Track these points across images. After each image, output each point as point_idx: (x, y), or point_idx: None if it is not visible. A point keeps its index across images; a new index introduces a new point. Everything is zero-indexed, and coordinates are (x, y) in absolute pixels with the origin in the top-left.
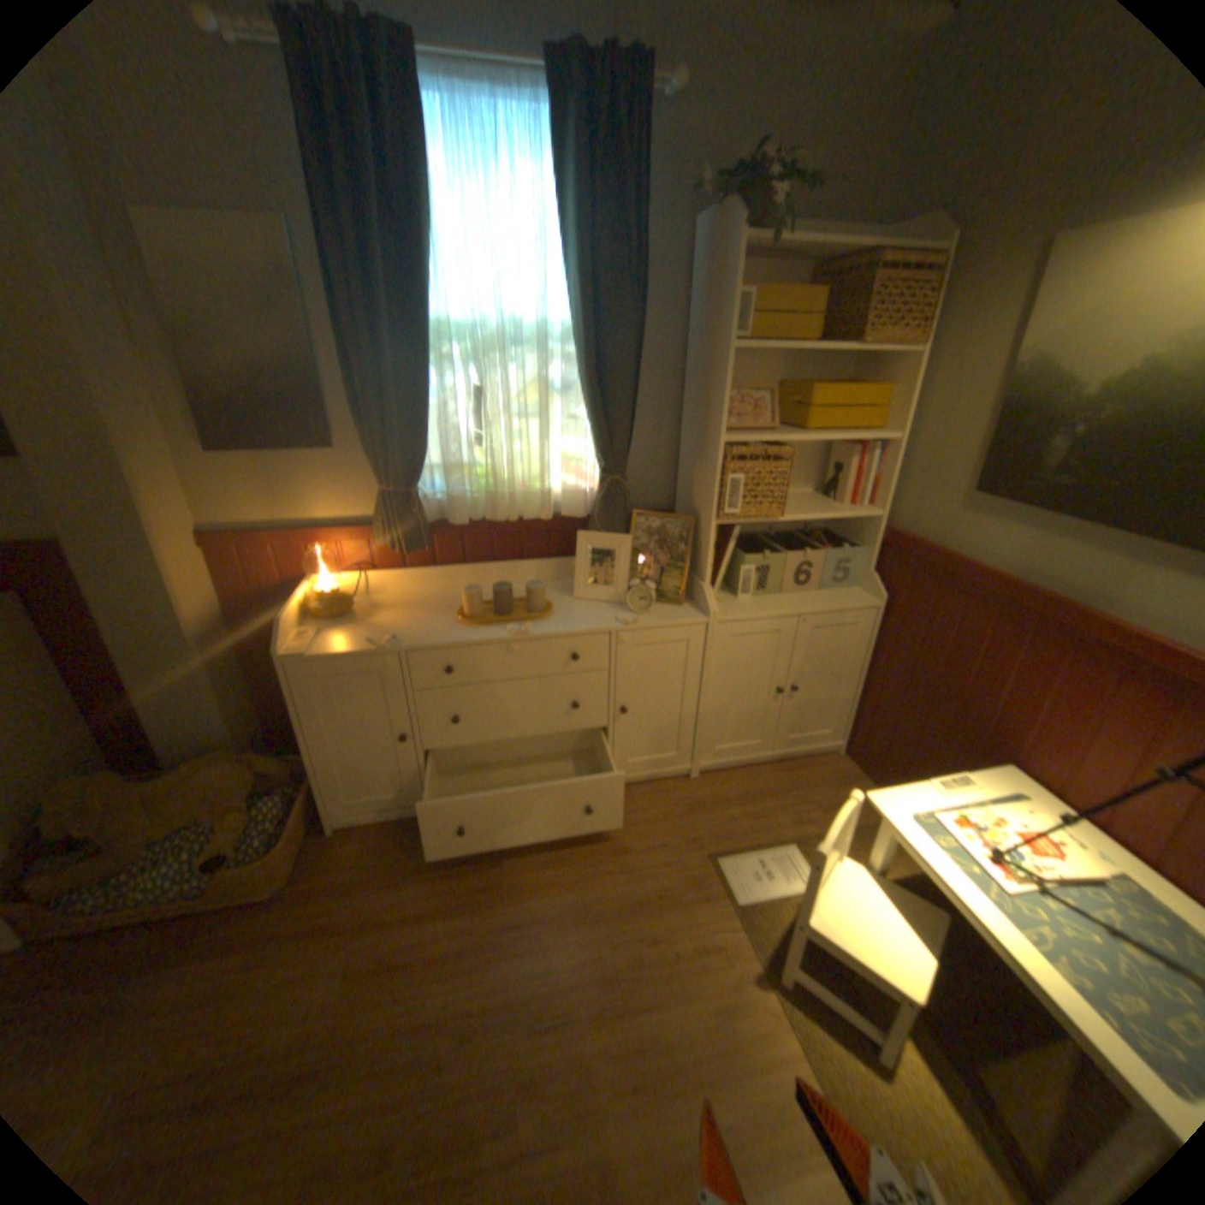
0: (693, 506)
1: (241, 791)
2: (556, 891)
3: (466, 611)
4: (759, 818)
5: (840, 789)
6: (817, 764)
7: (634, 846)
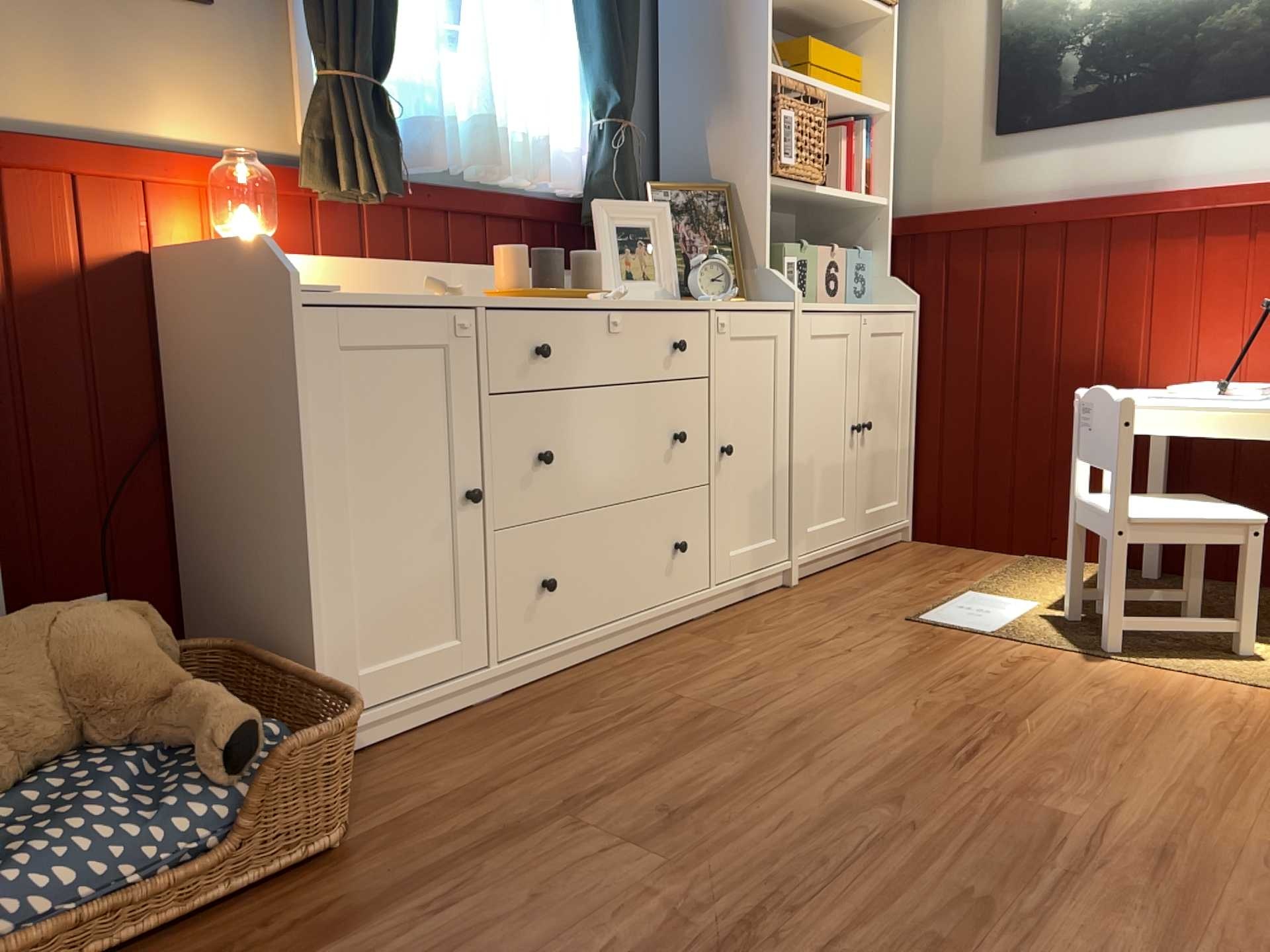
0: (714, 177)
1: (157, 655)
2: (788, 687)
3: (504, 282)
4: (905, 588)
5: (943, 556)
6: (895, 549)
7: (815, 637)
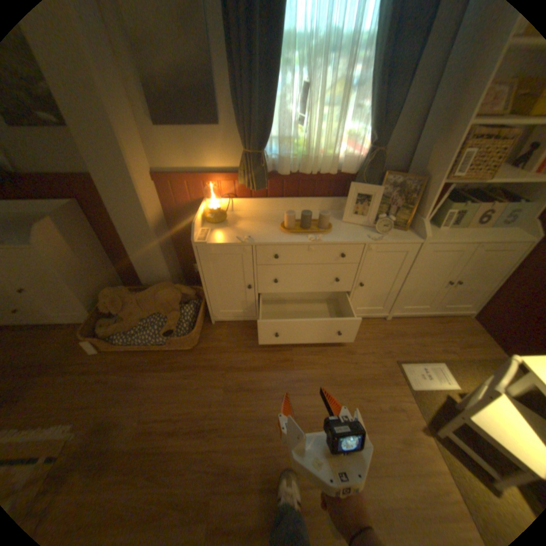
0: (427, 169)
1: (177, 300)
2: (319, 366)
3: (285, 224)
4: (424, 346)
5: (470, 337)
6: (457, 321)
7: (357, 350)
